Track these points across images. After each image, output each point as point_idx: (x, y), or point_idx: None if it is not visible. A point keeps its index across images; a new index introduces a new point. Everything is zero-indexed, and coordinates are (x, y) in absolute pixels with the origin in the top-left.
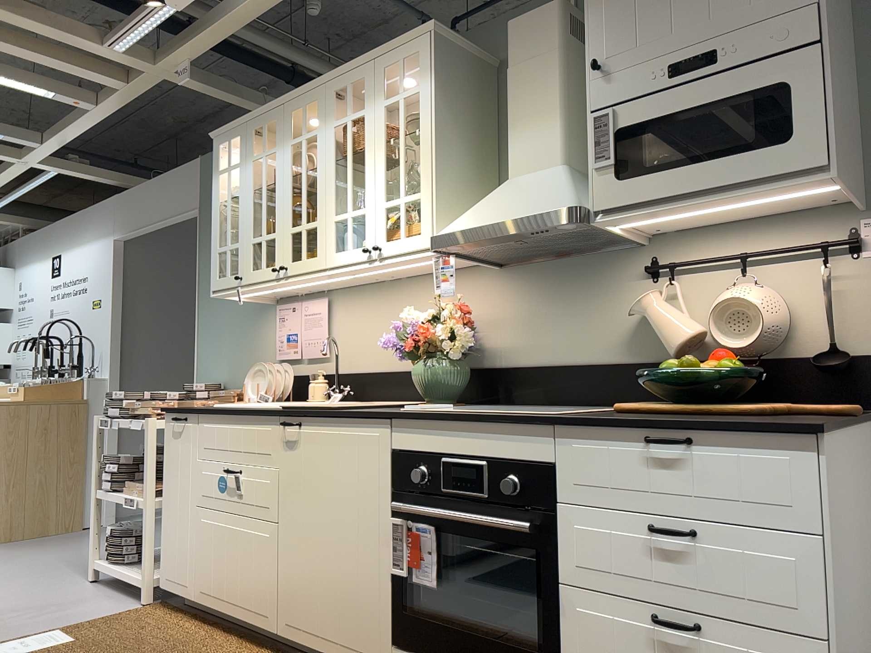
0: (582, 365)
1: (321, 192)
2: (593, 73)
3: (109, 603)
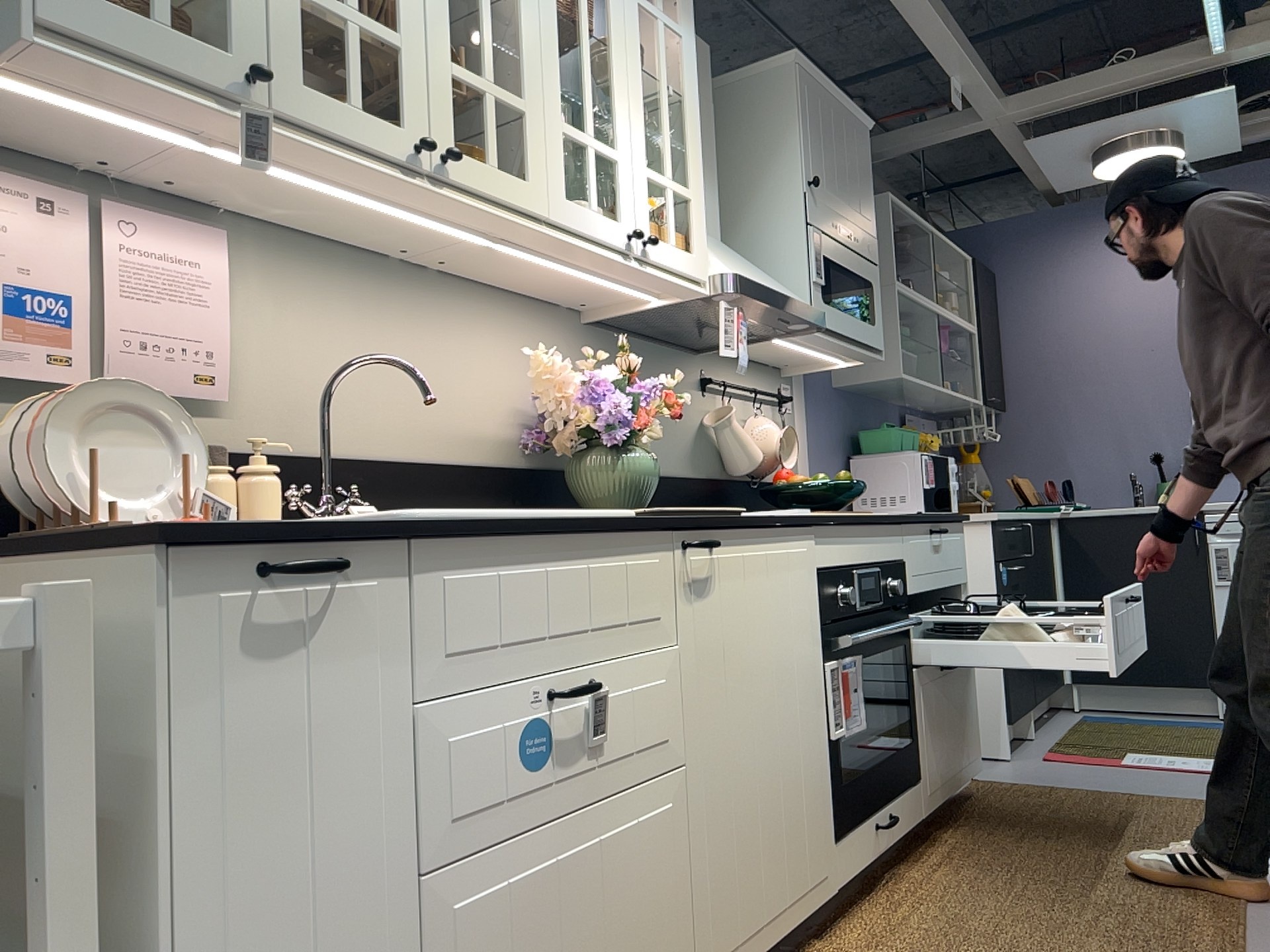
0: (668, 477)
1: (535, 49)
2: (809, 187)
3: None
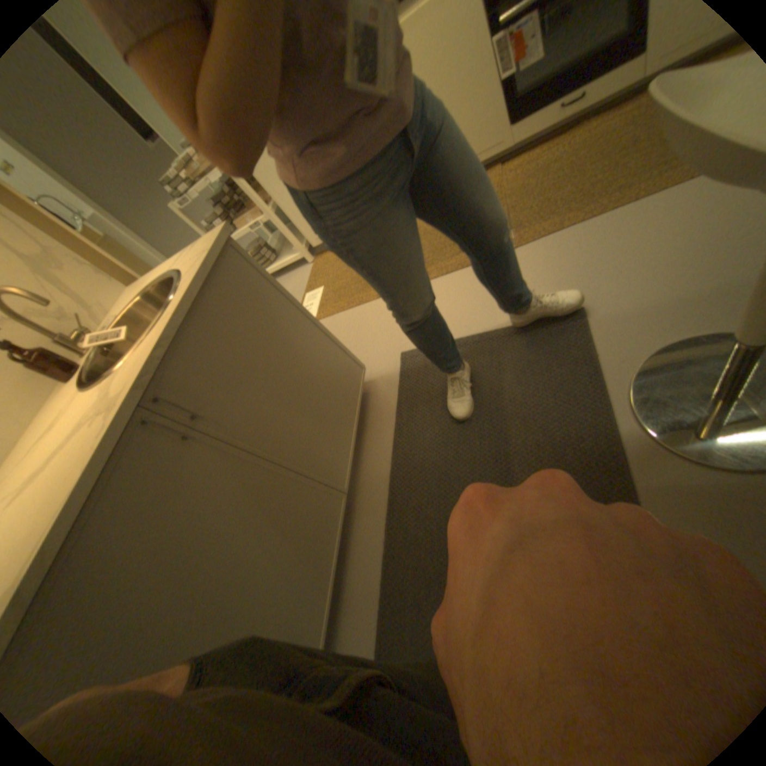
0: None
1: None
2: None
3: (295, 277)
